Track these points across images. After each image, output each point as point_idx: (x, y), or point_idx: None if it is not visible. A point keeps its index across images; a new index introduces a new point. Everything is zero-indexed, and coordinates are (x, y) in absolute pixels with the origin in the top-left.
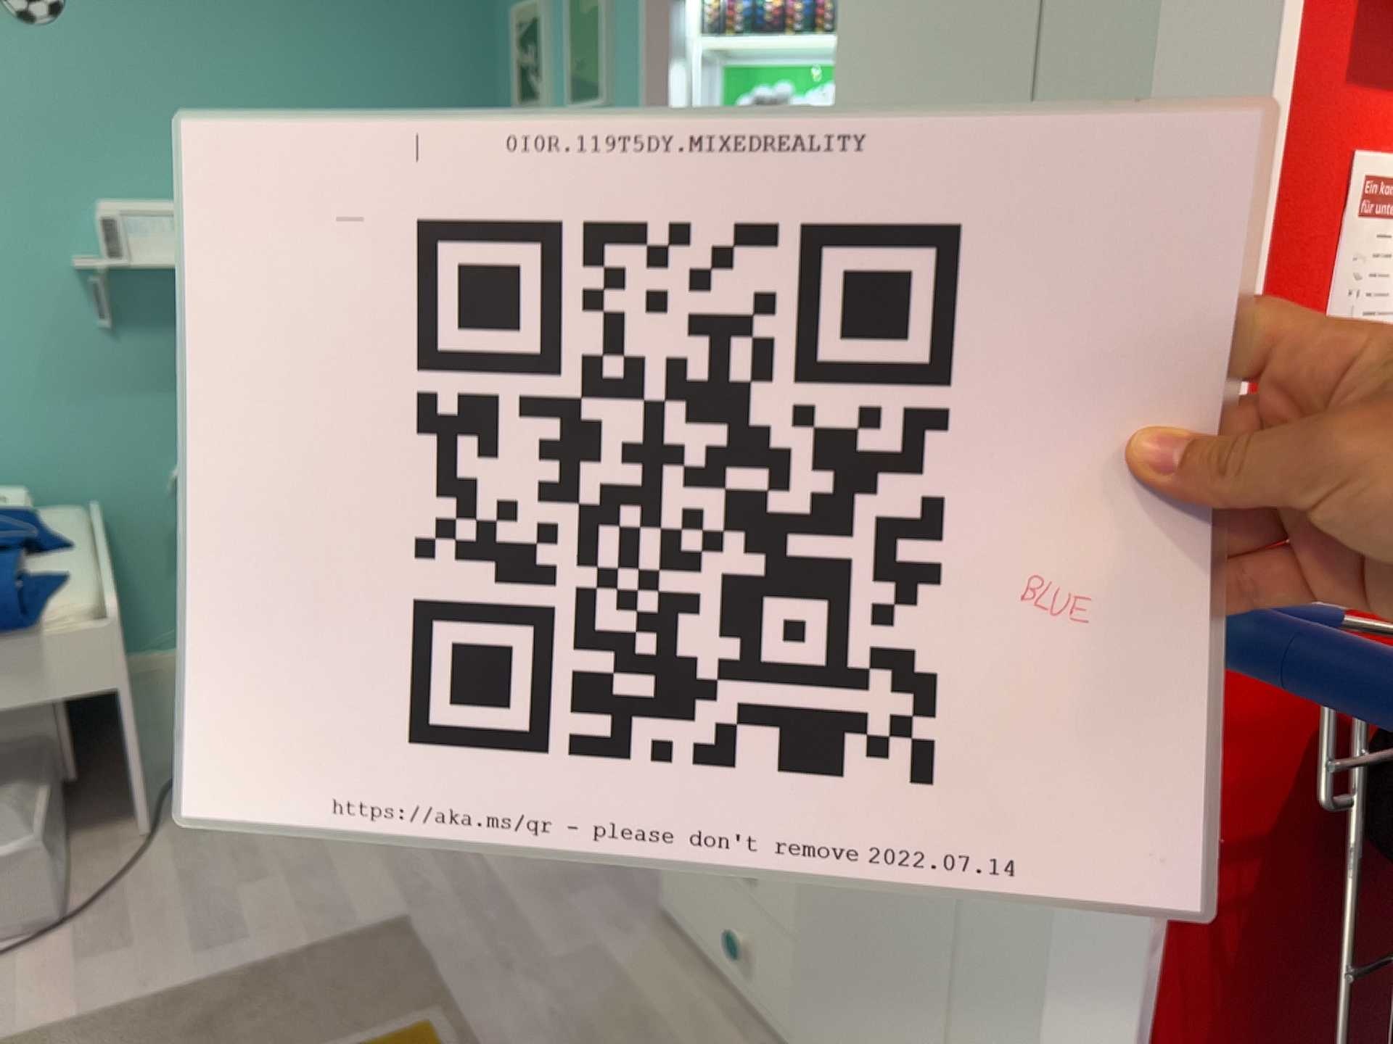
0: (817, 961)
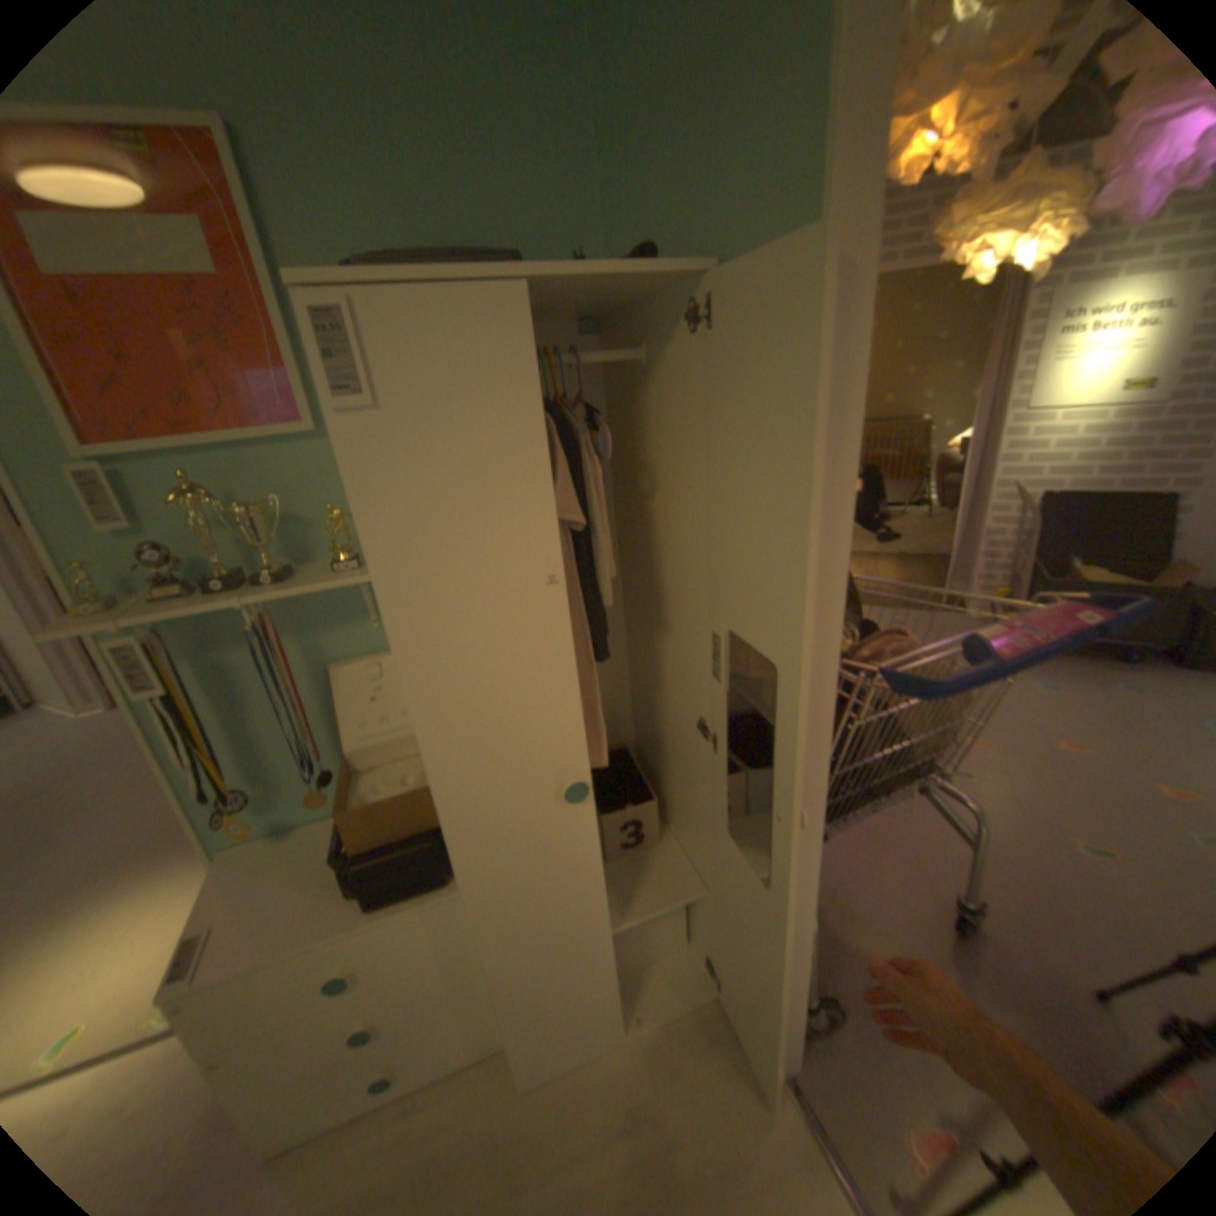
0: (512, 999)
